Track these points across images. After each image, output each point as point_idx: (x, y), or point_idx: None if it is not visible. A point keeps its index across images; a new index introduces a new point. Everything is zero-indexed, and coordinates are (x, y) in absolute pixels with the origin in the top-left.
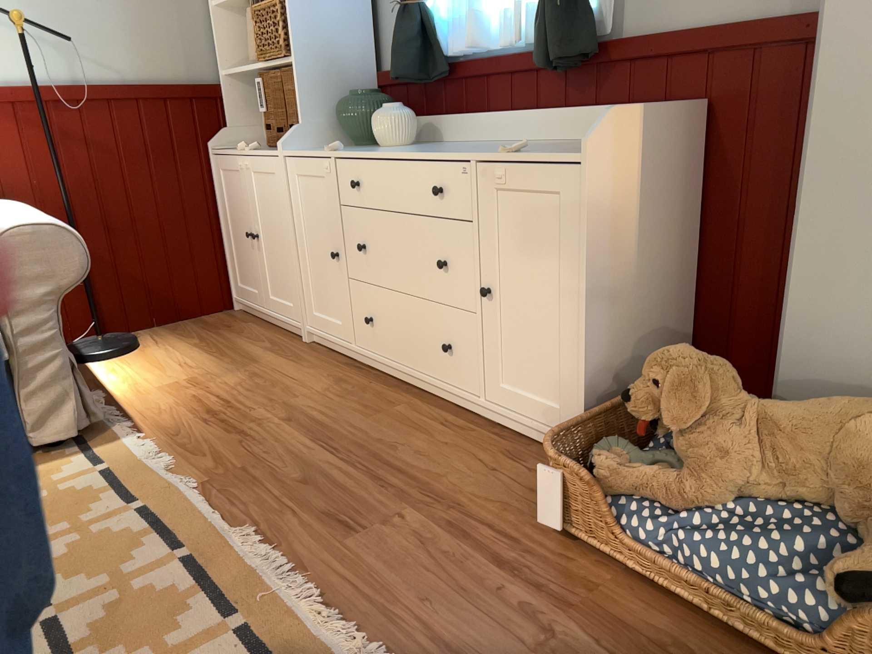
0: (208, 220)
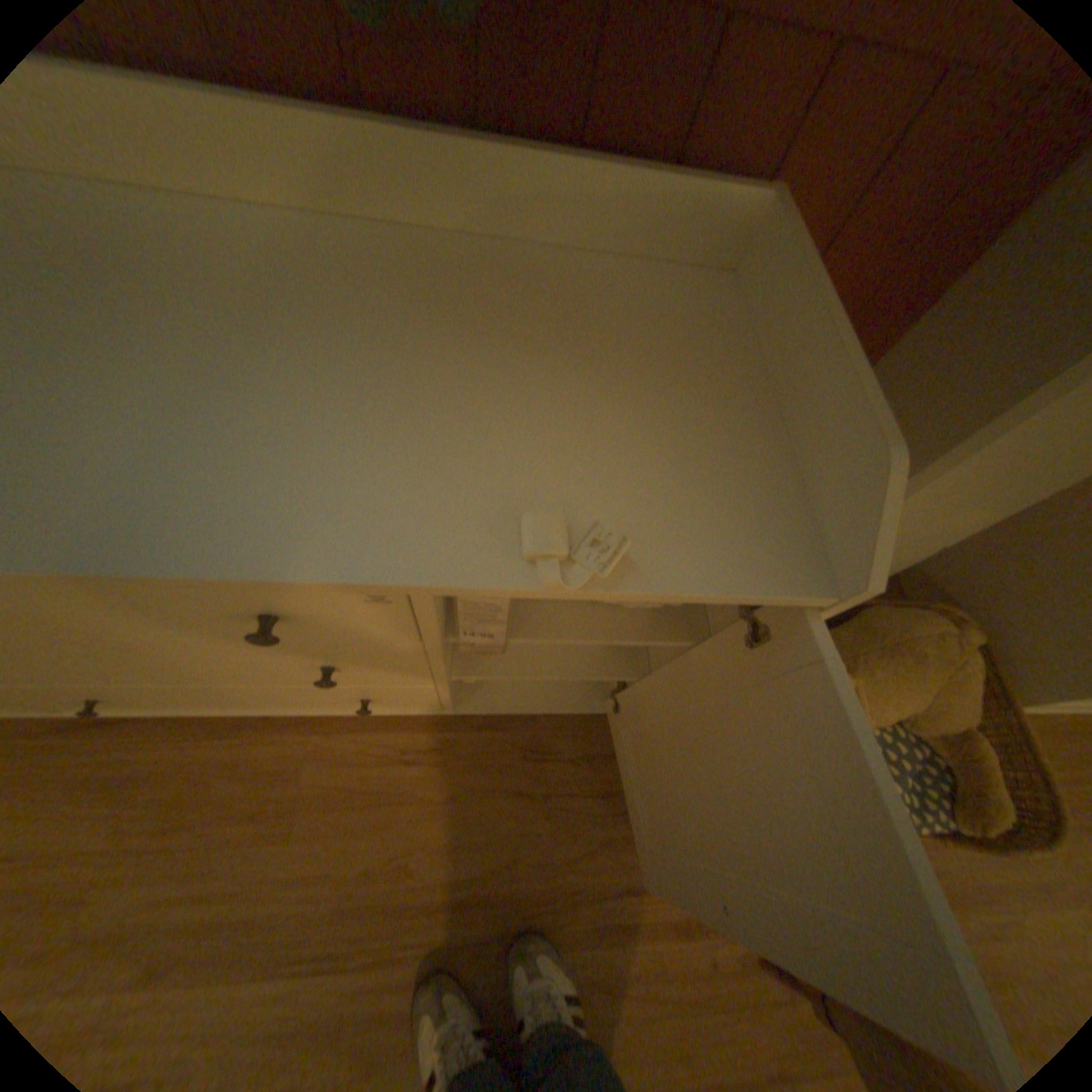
0: None
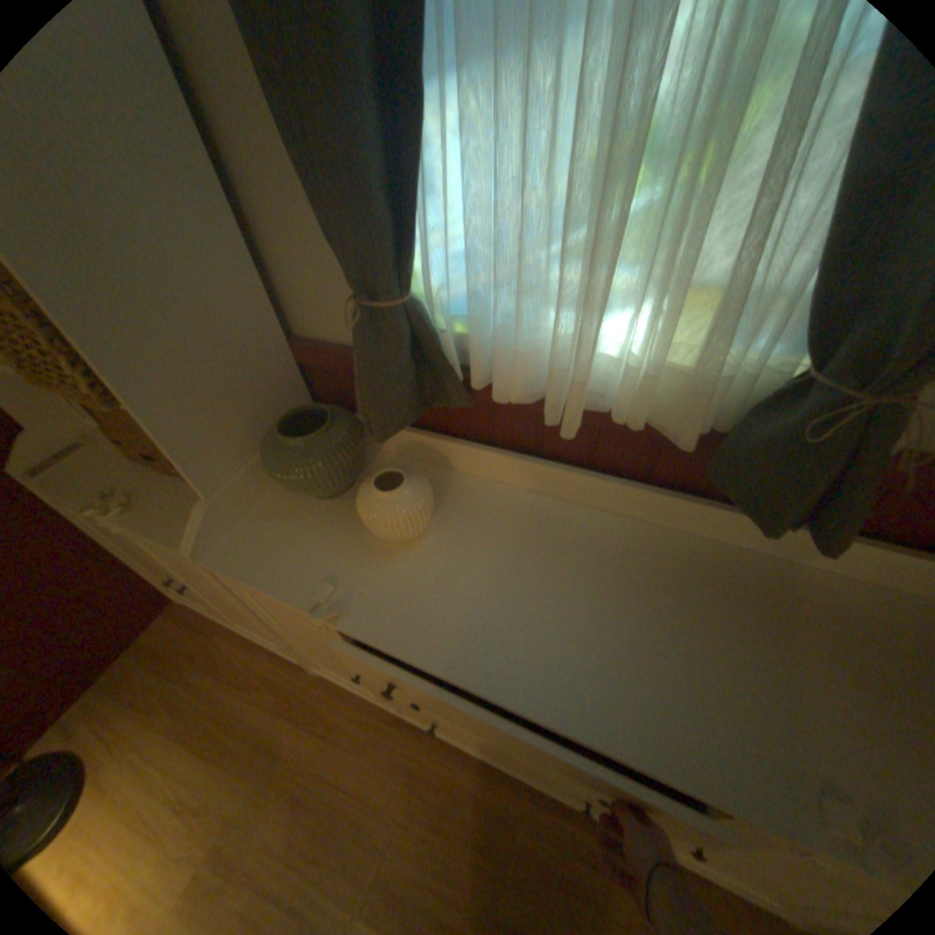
0: (76, 551)
